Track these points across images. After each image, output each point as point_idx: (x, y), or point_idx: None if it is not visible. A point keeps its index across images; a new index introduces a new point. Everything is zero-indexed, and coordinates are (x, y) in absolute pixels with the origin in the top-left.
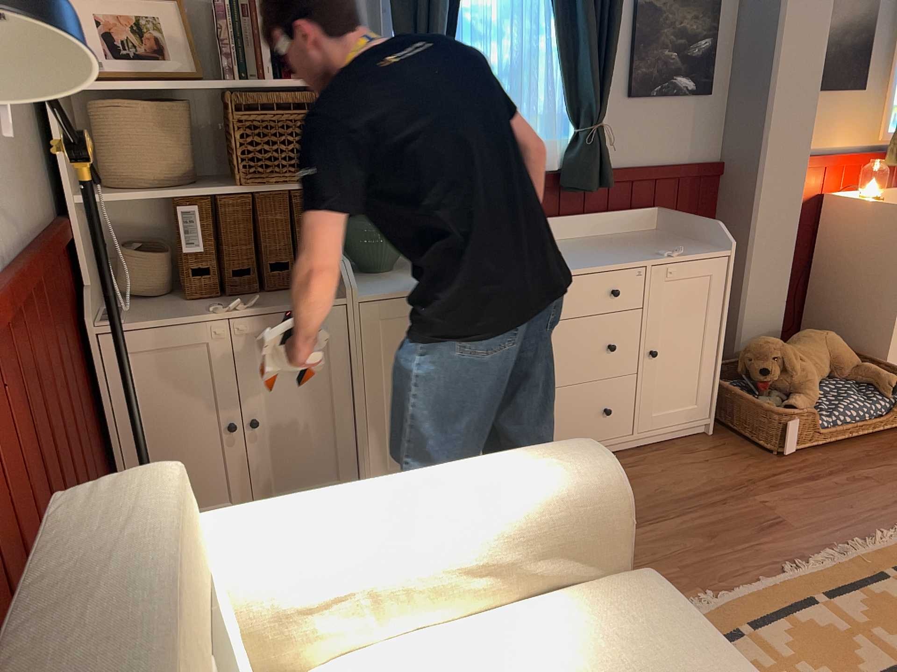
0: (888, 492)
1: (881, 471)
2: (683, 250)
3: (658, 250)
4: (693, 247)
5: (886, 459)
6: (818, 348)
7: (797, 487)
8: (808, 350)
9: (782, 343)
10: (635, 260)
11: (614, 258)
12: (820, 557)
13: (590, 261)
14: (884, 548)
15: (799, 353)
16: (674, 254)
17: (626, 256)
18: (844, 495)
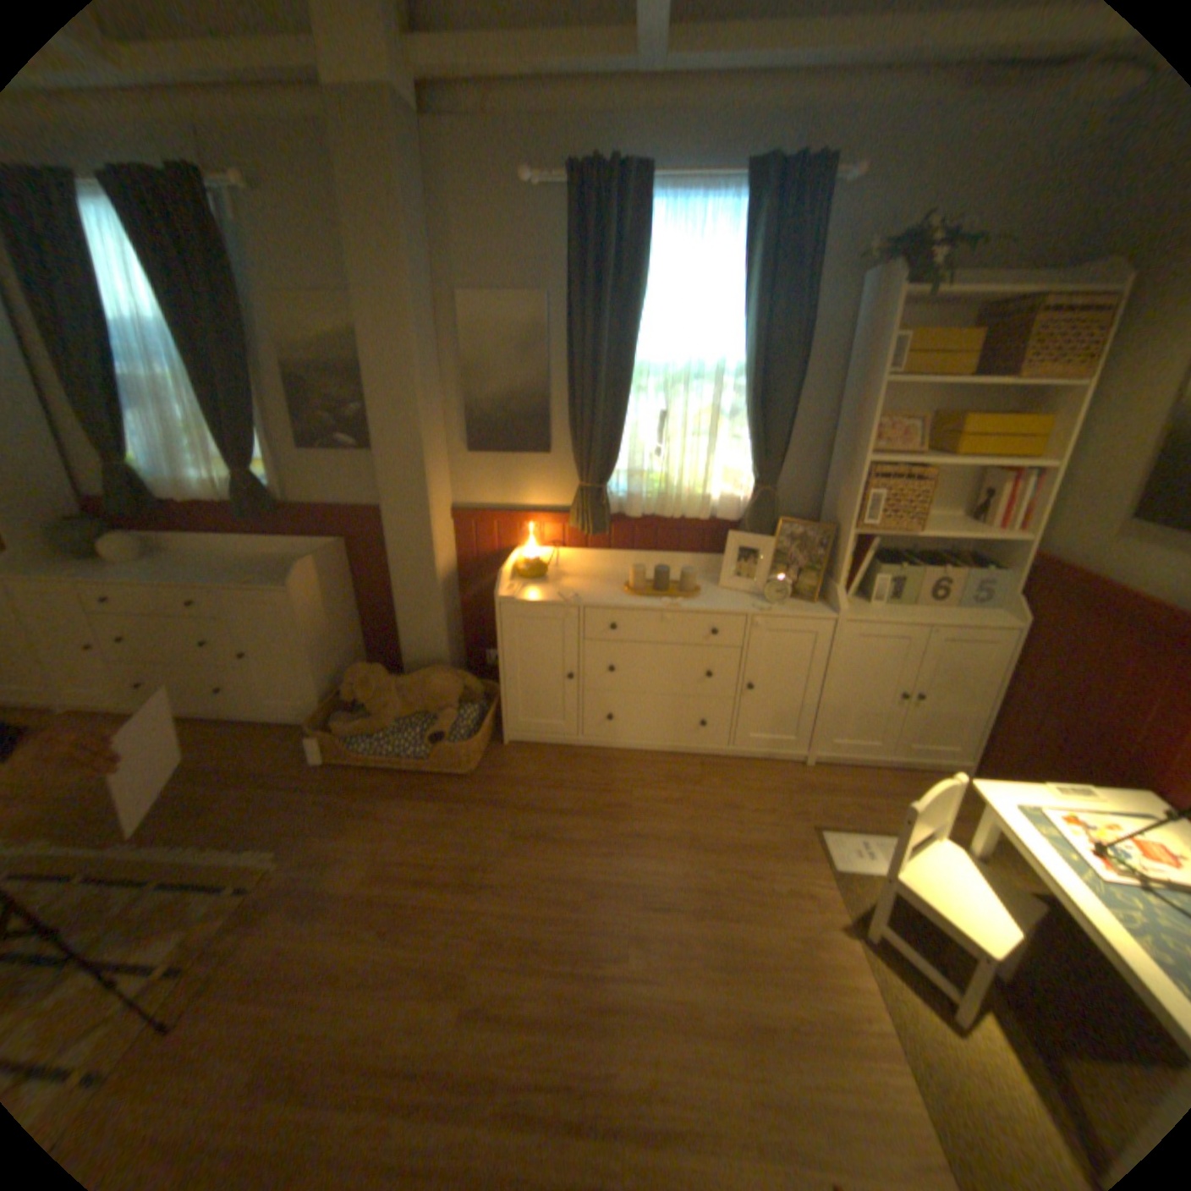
0: (310, 826)
1: (349, 808)
2: (242, 583)
3: (249, 579)
4: (281, 581)
5: (379, 799)
6: (416, 686)
7: (271, 795)
8: (406, 686)
9: (374, 674)
10: (208, 584)
11: (205, 579)
12: (151, 853)
13: (184, 579)
14: (194, 867)
15: (396, 686)
16: (241, 584)
17: (216, 579)
18: (280, 815)
